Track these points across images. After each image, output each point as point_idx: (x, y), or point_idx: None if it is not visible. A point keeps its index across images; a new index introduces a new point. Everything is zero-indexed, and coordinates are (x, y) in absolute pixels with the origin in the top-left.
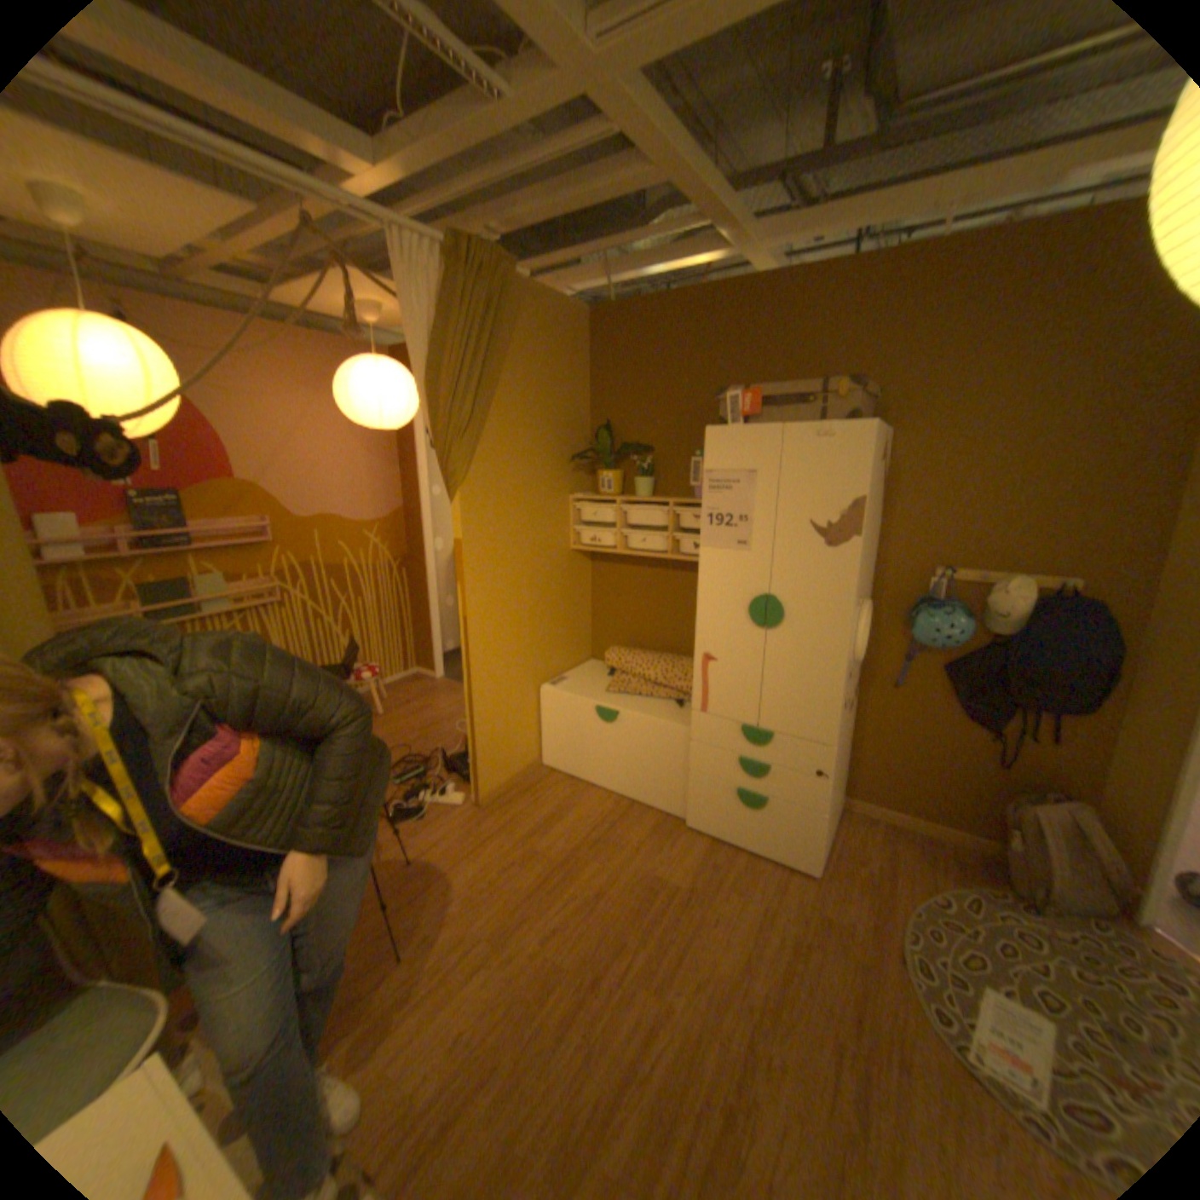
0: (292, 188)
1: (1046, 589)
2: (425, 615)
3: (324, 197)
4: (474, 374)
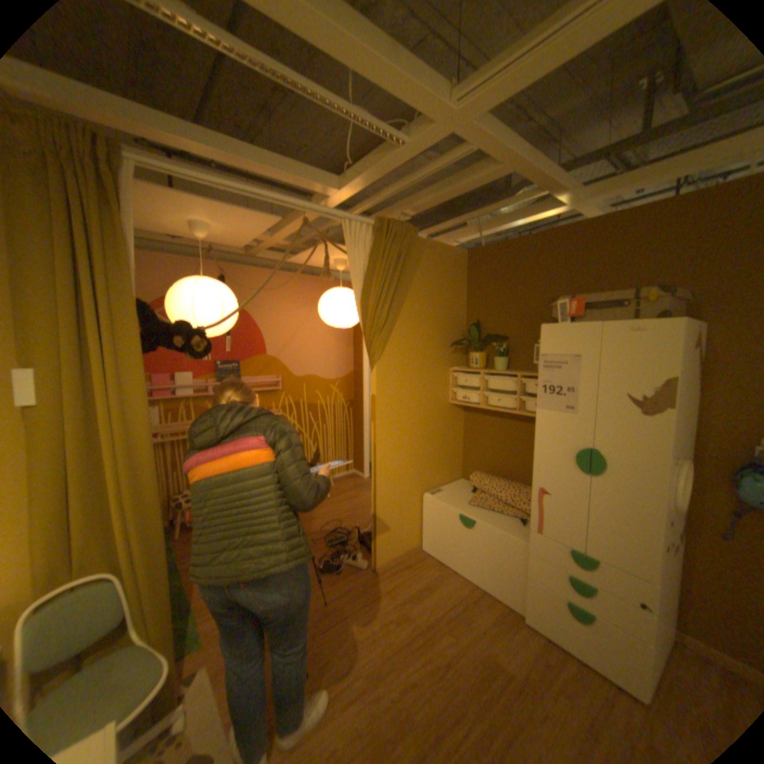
0: (300, 207)
1: None
2: (361, 437)
3: (315, 209)
4: (389, 296)
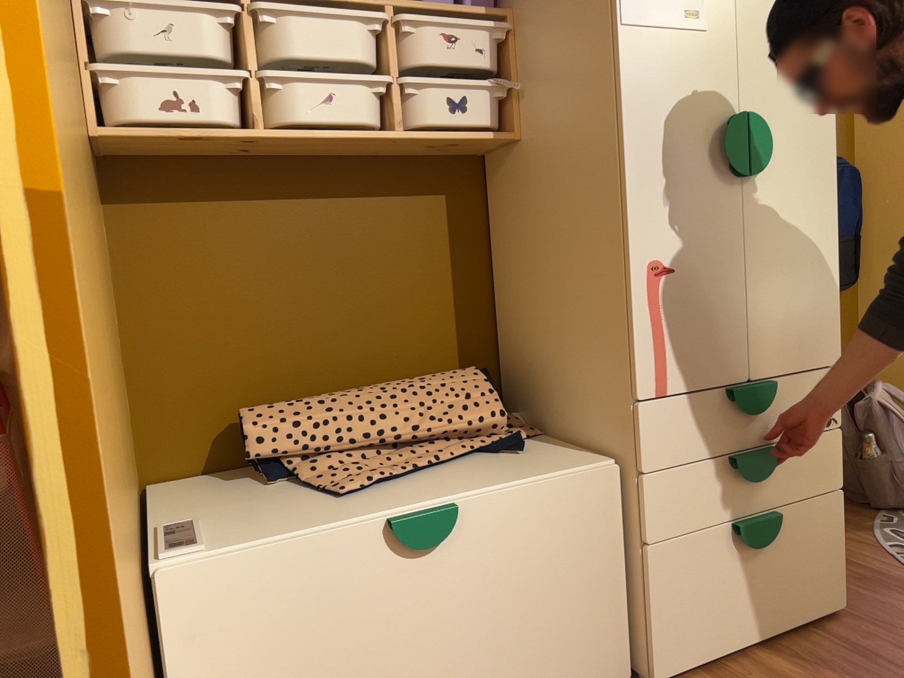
0: None
1: None
2: None
3: None
4: None
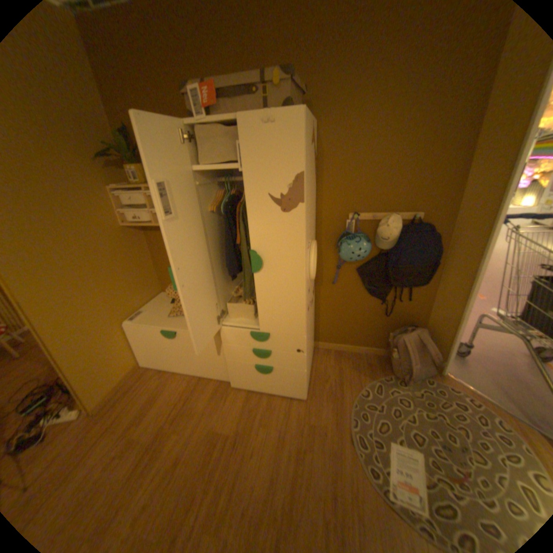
0: None
1: (405, 219)
2: None
3: None
4: None
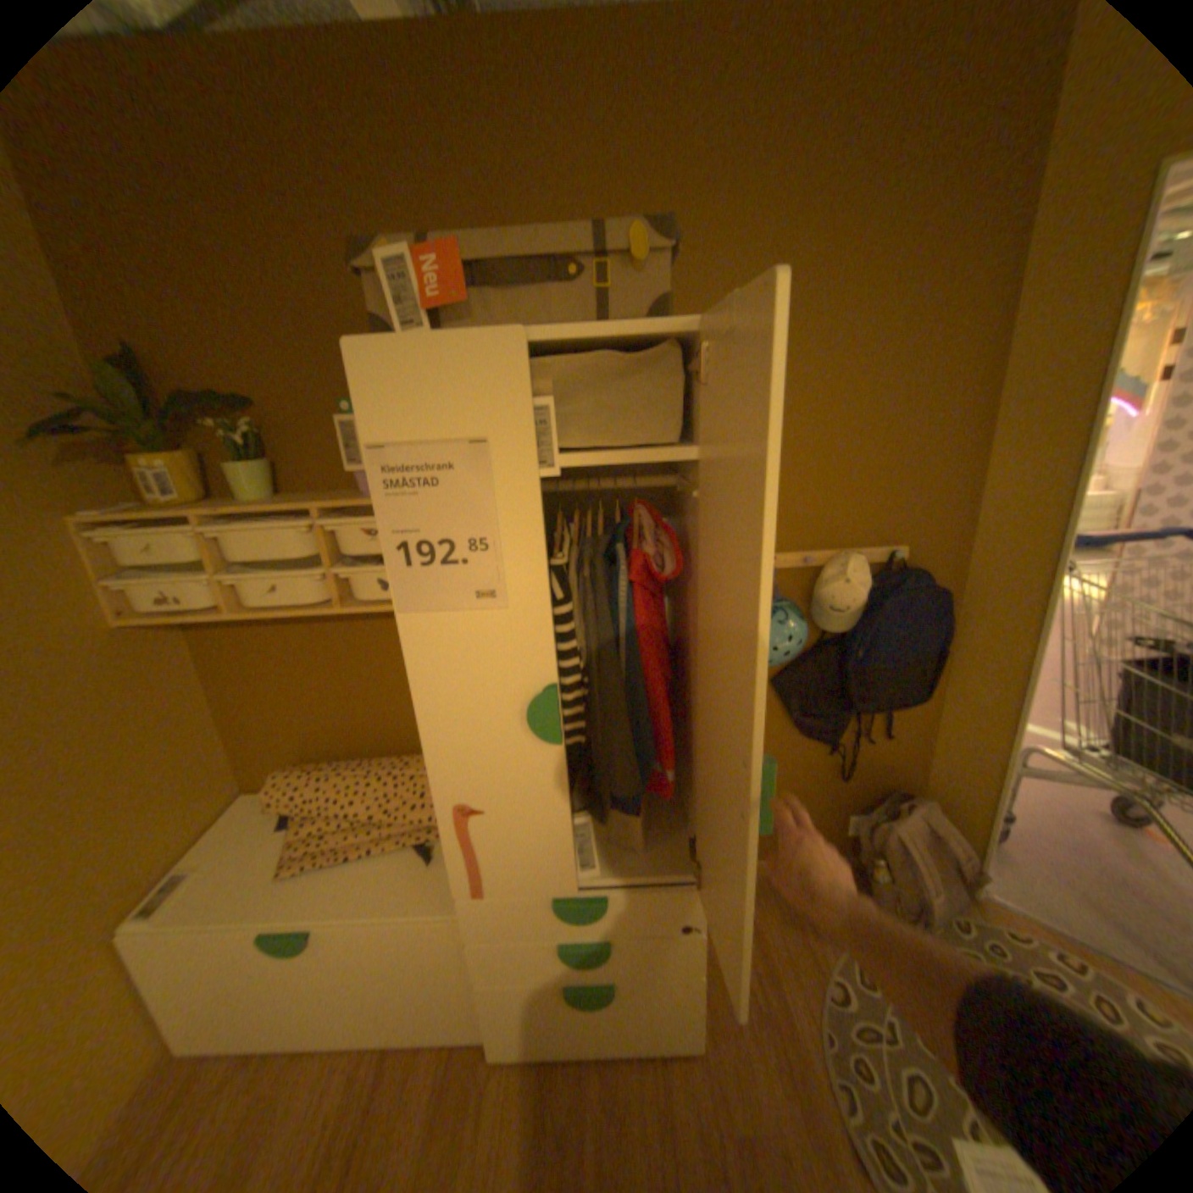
0: None
1: (873, 563)
2: None
3: None
4: None
